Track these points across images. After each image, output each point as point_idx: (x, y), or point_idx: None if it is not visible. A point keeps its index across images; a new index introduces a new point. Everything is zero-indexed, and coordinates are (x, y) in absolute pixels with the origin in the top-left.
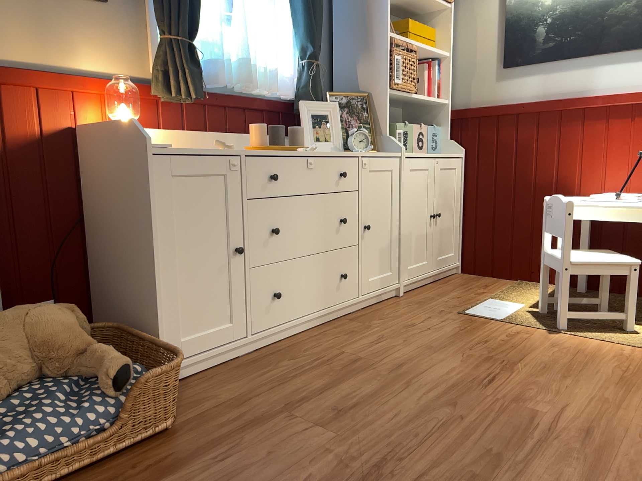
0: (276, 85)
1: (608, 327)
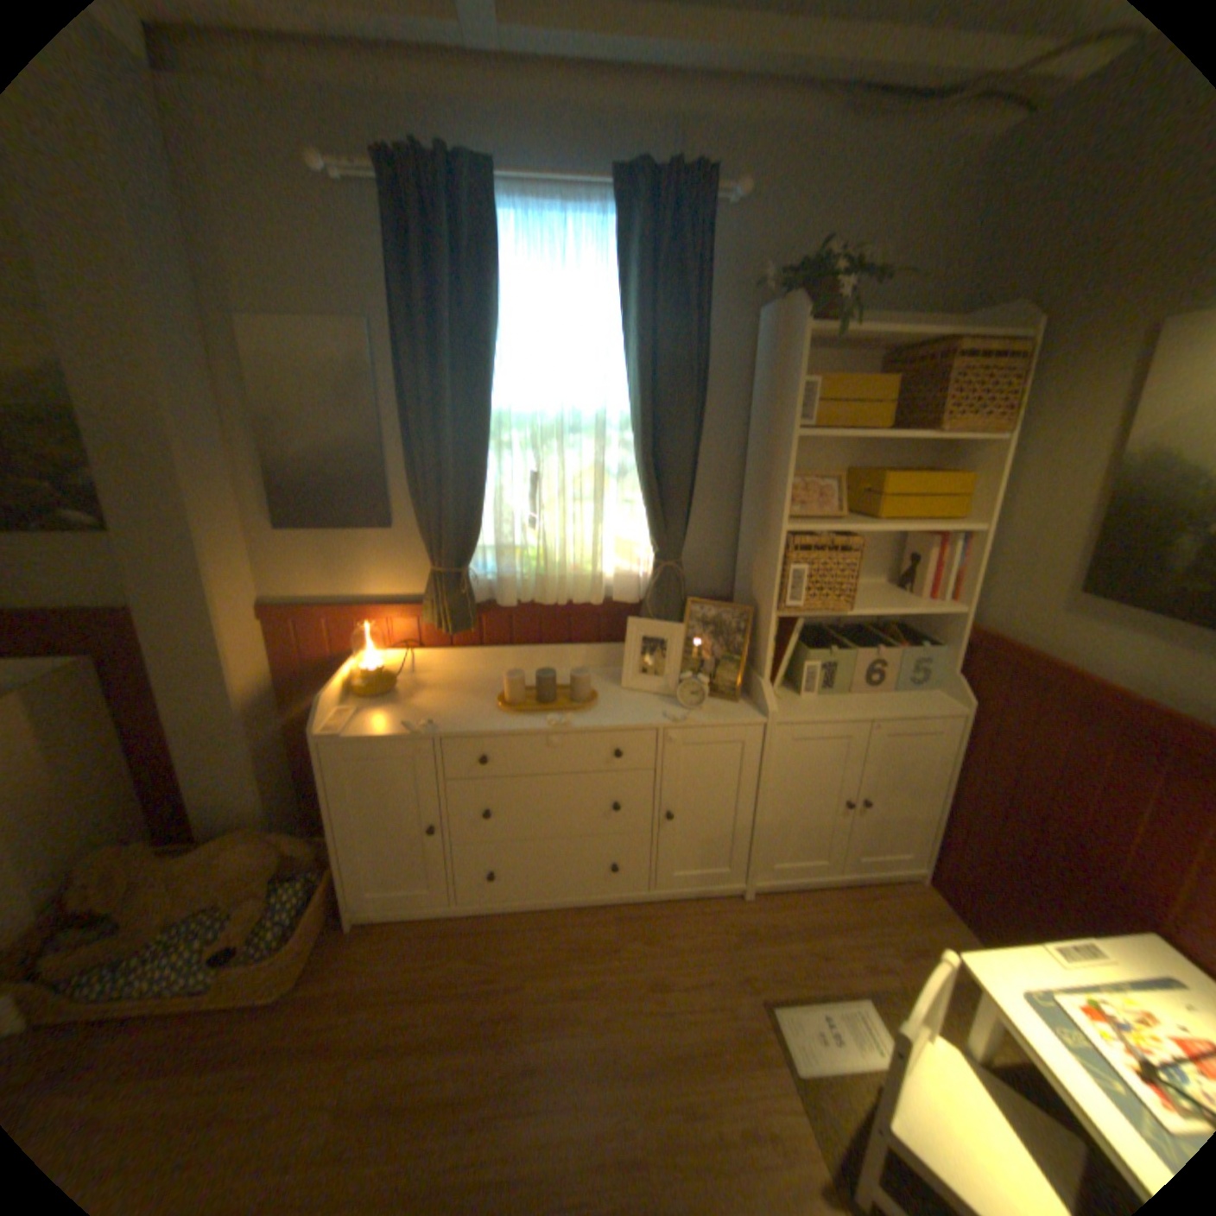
0: (617, 584)
1: None
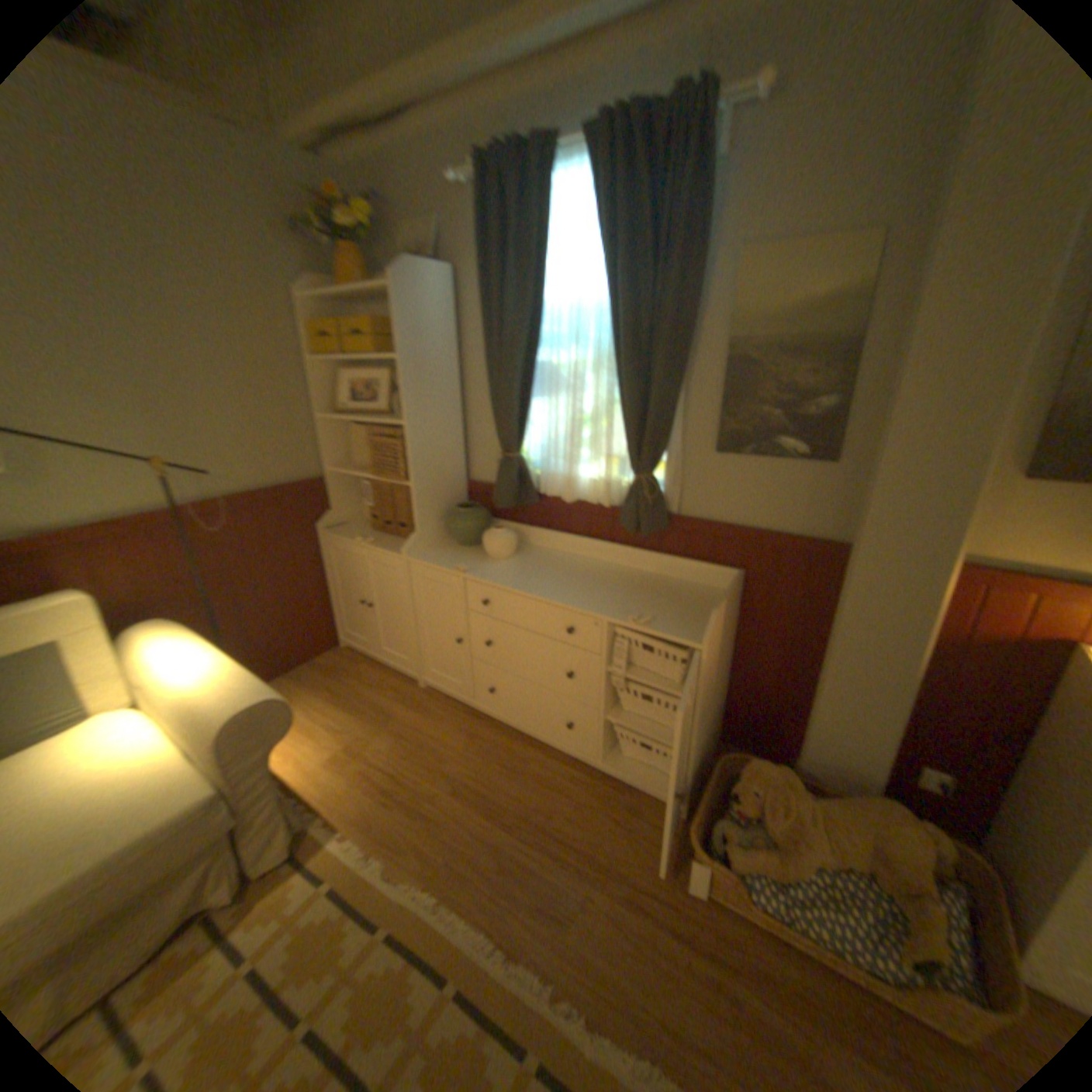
0: None
1: None
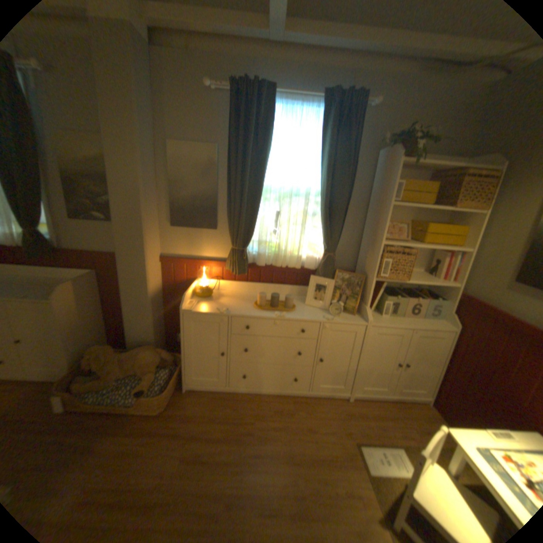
0: (306, 261)
1: None
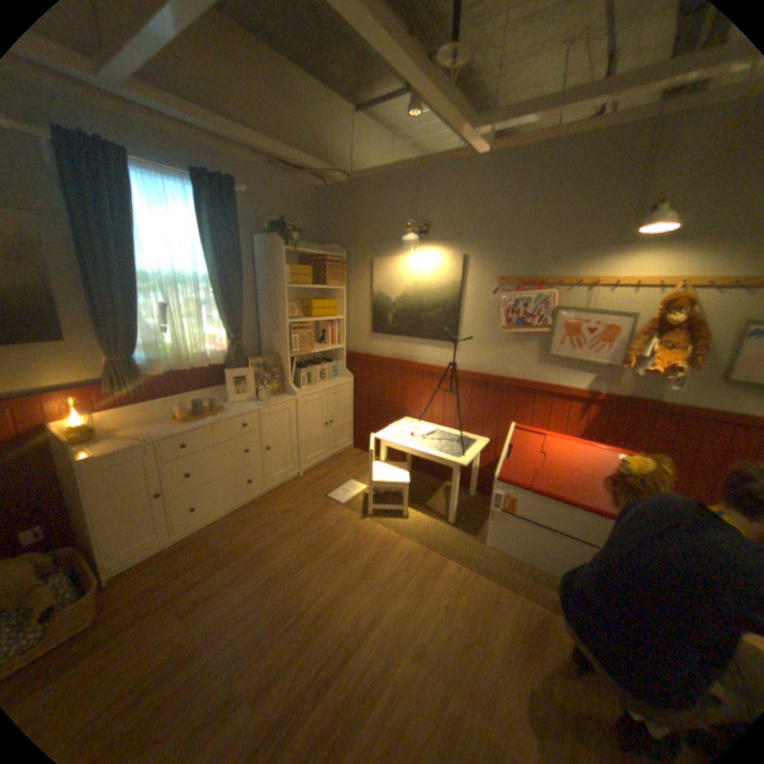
0: (210, 357)
1: (396, 513)
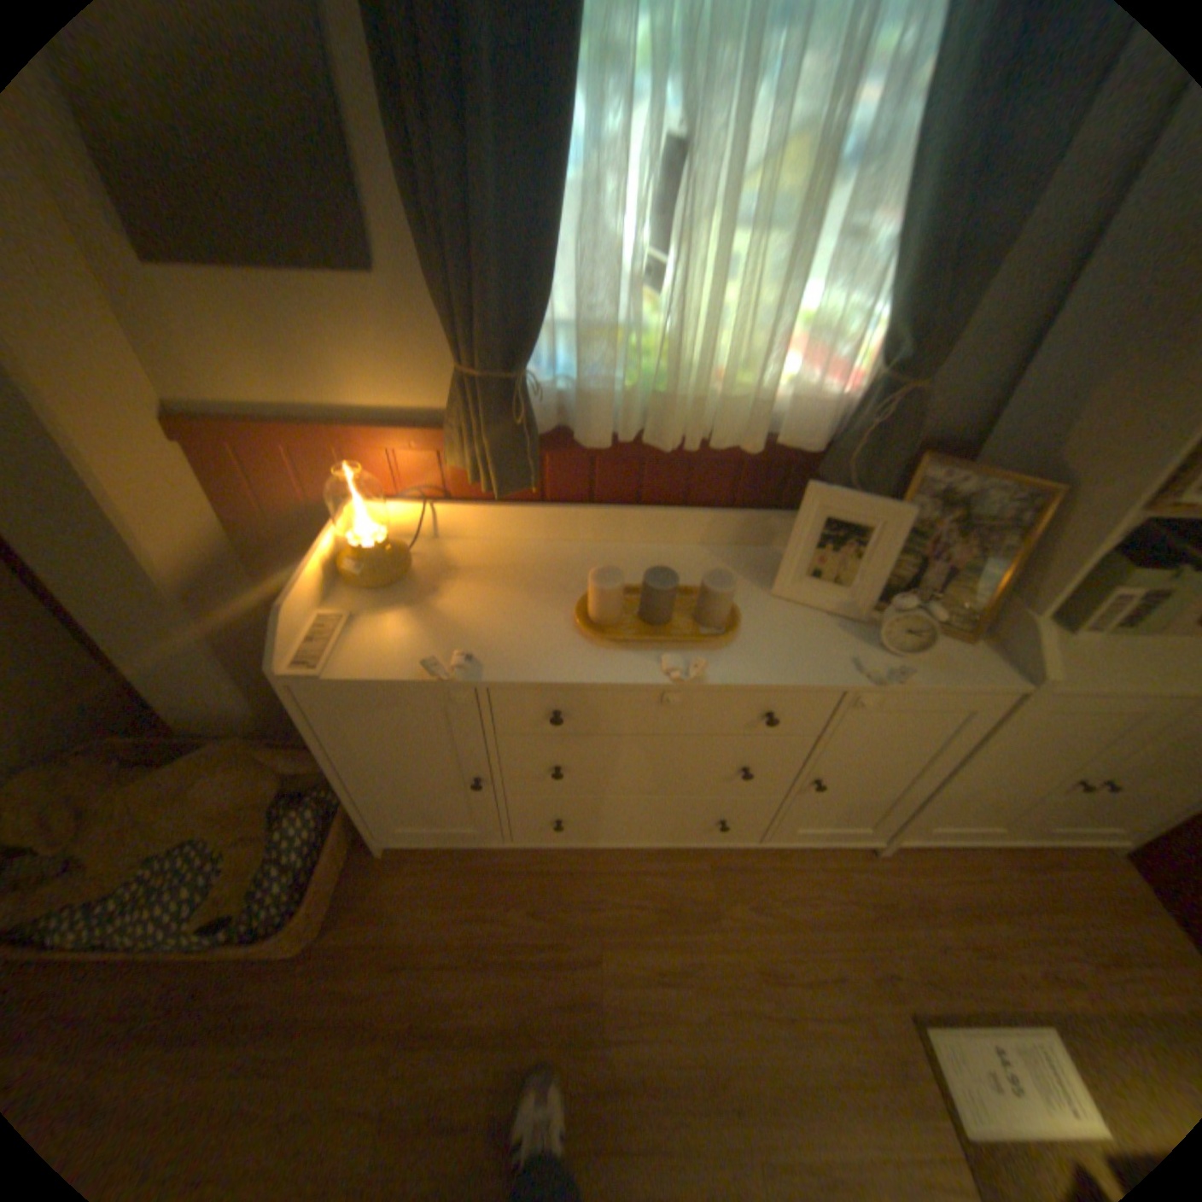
0: (790, 411)
1: None
